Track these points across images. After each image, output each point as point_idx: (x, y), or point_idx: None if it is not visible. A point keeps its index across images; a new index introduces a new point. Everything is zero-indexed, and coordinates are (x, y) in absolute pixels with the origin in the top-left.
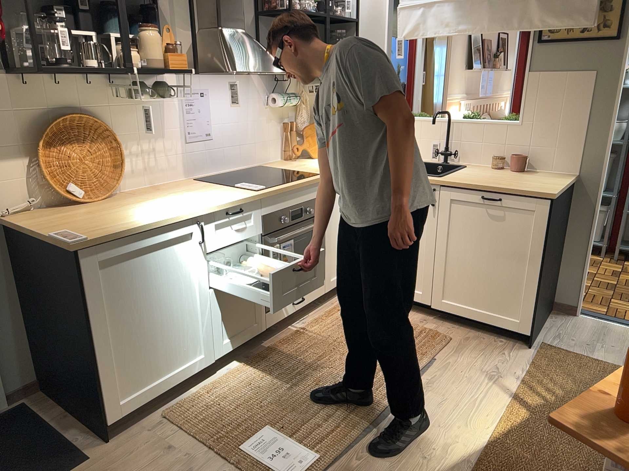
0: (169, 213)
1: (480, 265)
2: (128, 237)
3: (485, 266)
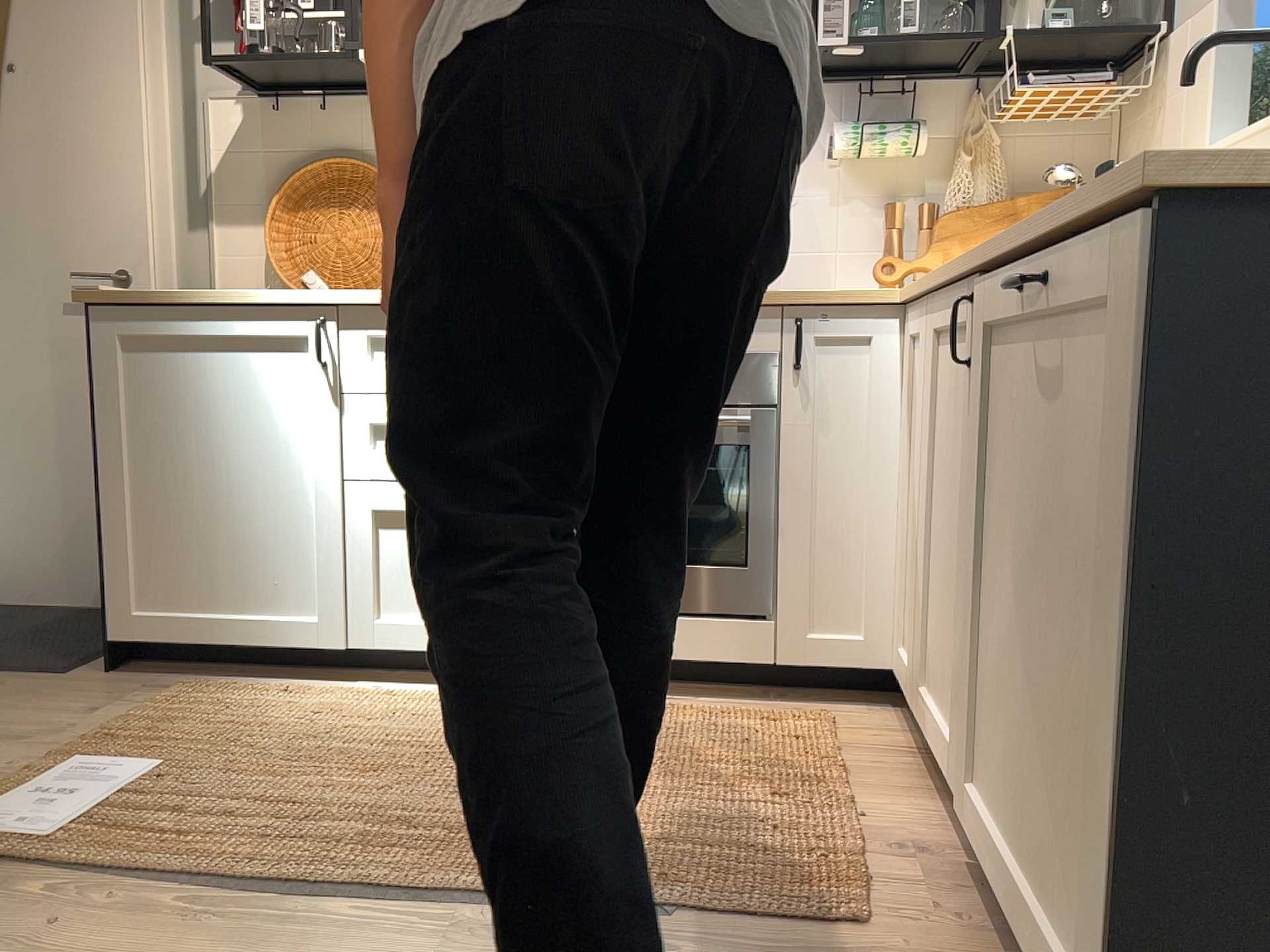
0: (279, 293)
1: (1037, 639)
2: (169, 306)
3: (1045, 646)
